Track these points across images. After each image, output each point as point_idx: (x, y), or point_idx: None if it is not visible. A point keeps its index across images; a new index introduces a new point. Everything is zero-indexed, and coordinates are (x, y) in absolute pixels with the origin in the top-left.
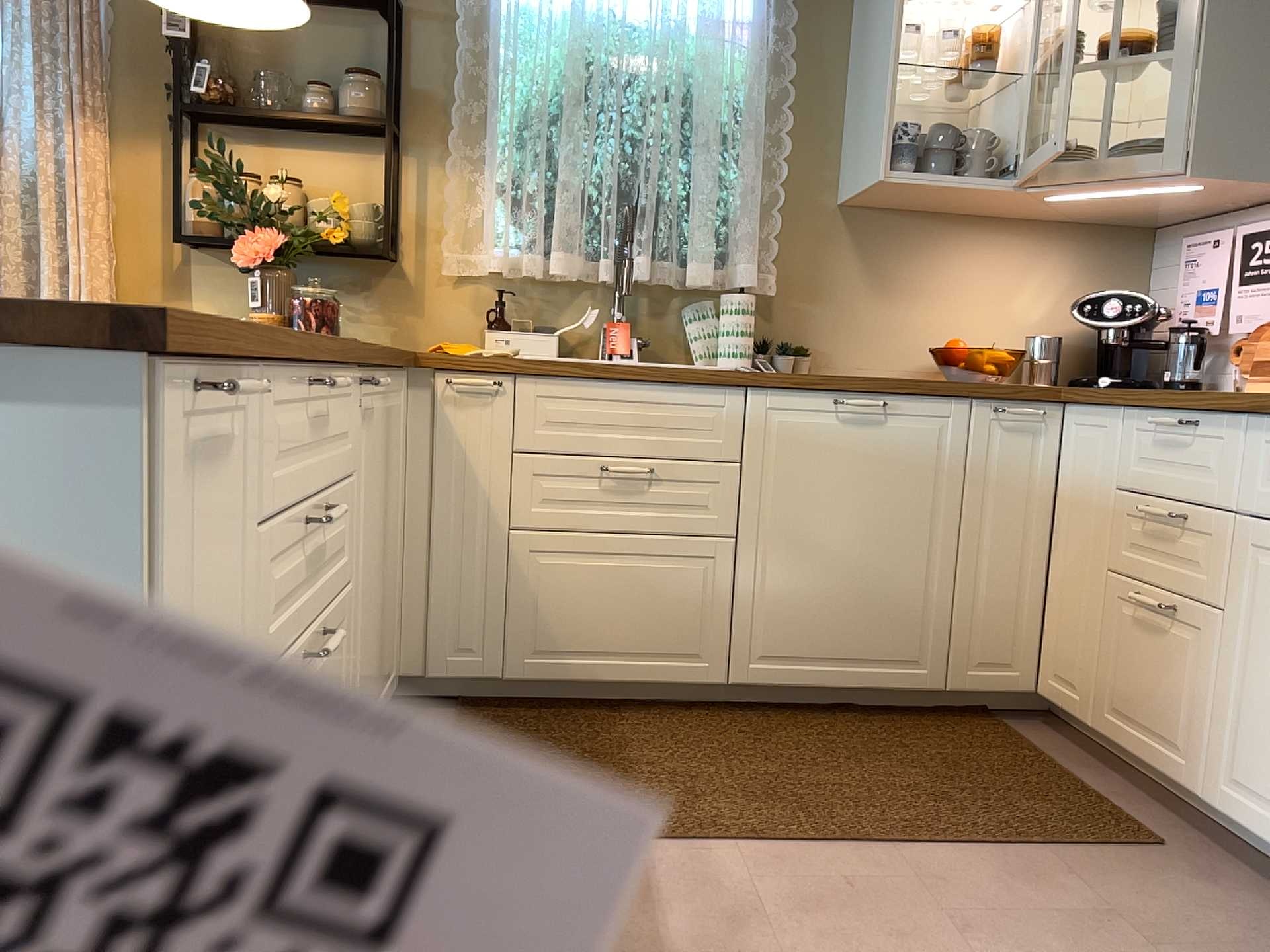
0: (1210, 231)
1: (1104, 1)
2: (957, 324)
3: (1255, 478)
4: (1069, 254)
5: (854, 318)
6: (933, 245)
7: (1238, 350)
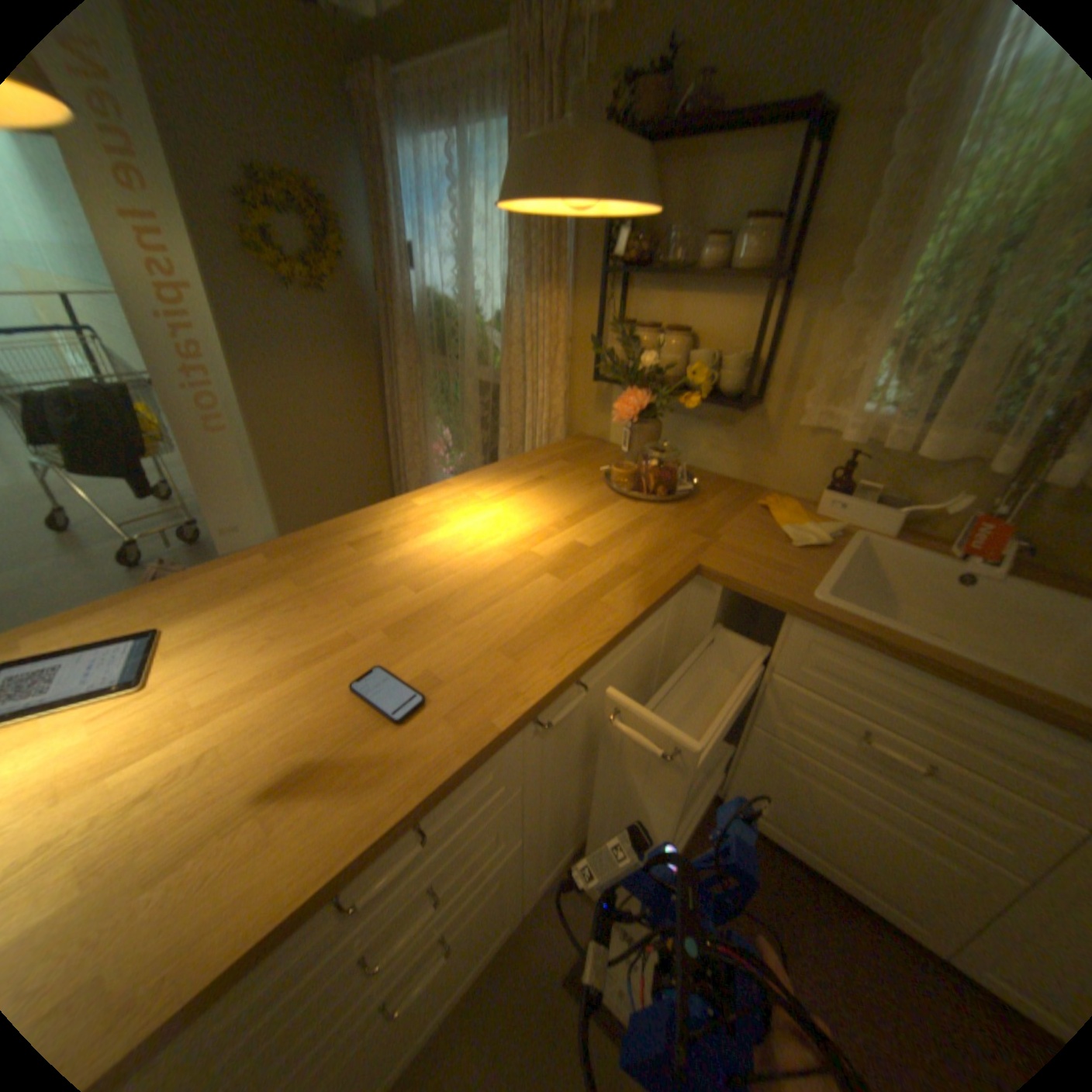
0: None
1: None
2: None
3: None
4: None
5: None
6: None
7: None
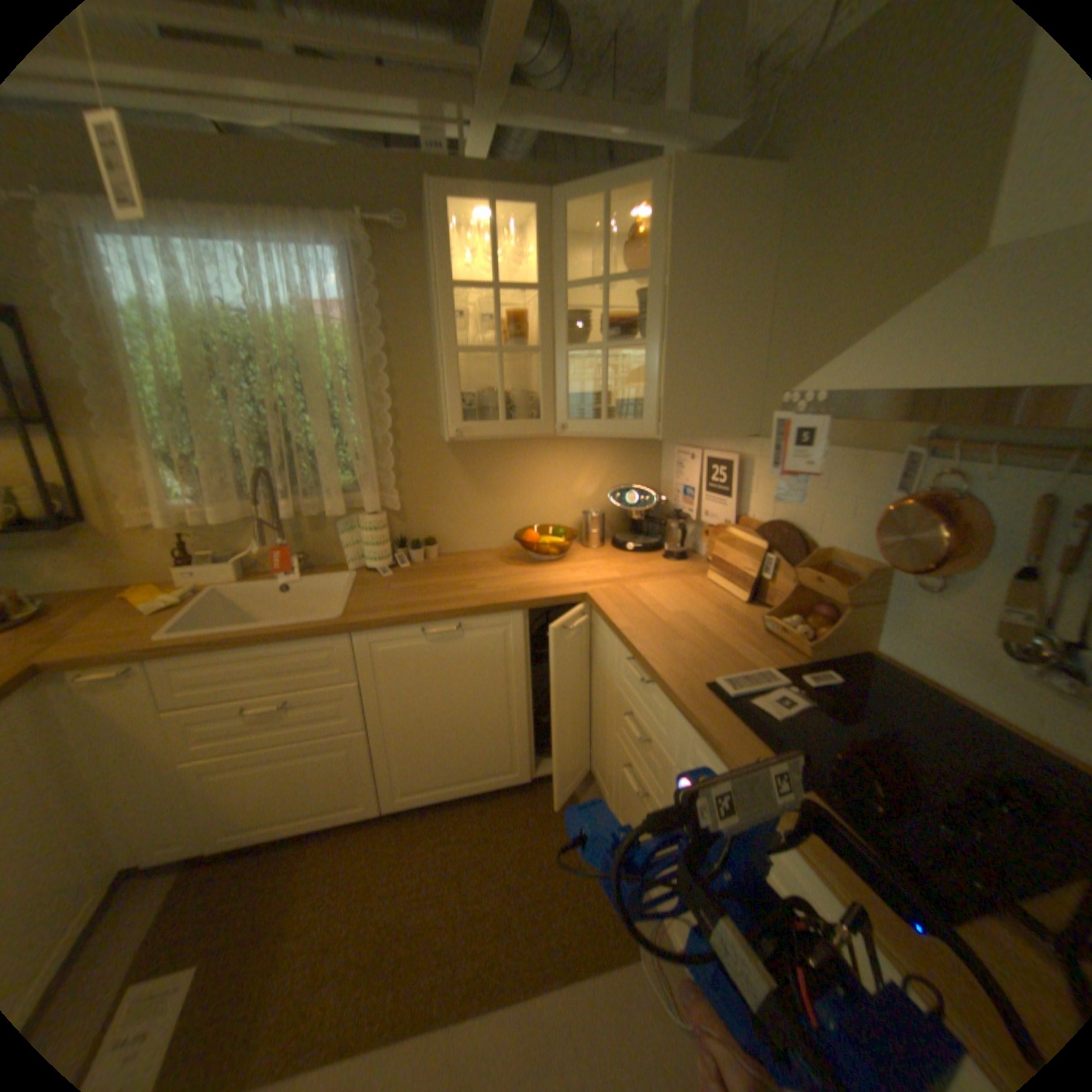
0: (691, 441)
1: (616, 267)
2: (537, 507)
3: (685, 753)
4: (607, 451)
5: (464, 513)
6: (513, 456)
7: (706, 533)
